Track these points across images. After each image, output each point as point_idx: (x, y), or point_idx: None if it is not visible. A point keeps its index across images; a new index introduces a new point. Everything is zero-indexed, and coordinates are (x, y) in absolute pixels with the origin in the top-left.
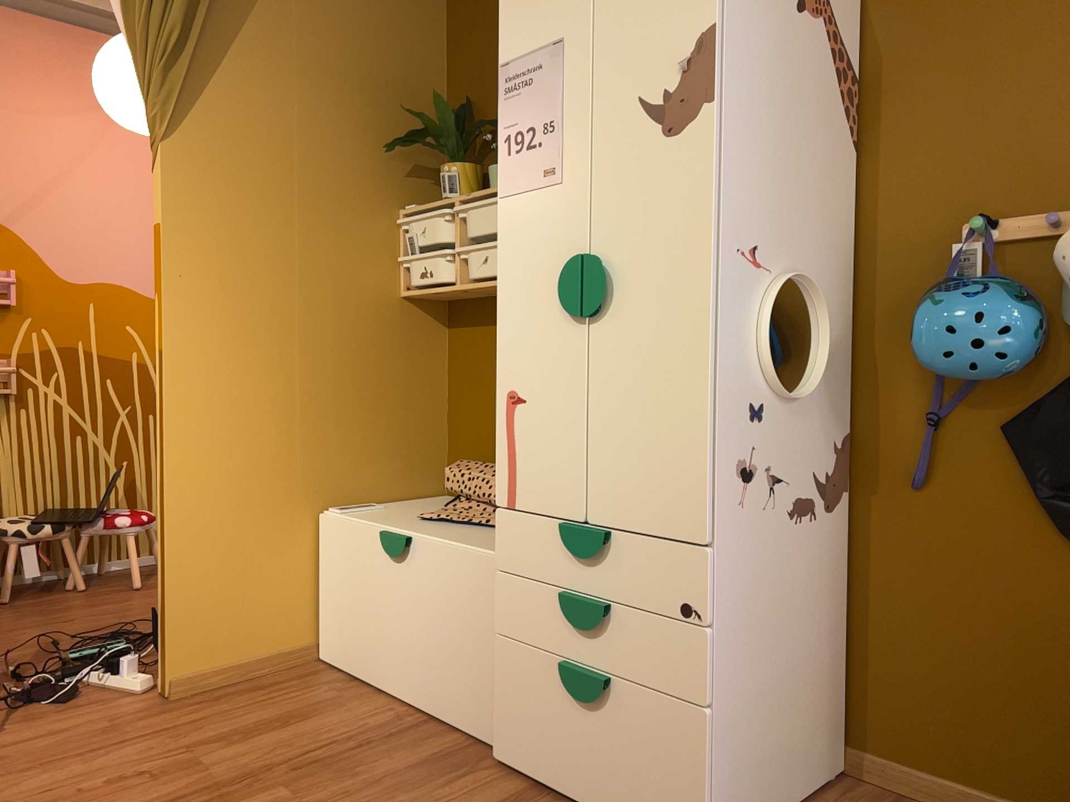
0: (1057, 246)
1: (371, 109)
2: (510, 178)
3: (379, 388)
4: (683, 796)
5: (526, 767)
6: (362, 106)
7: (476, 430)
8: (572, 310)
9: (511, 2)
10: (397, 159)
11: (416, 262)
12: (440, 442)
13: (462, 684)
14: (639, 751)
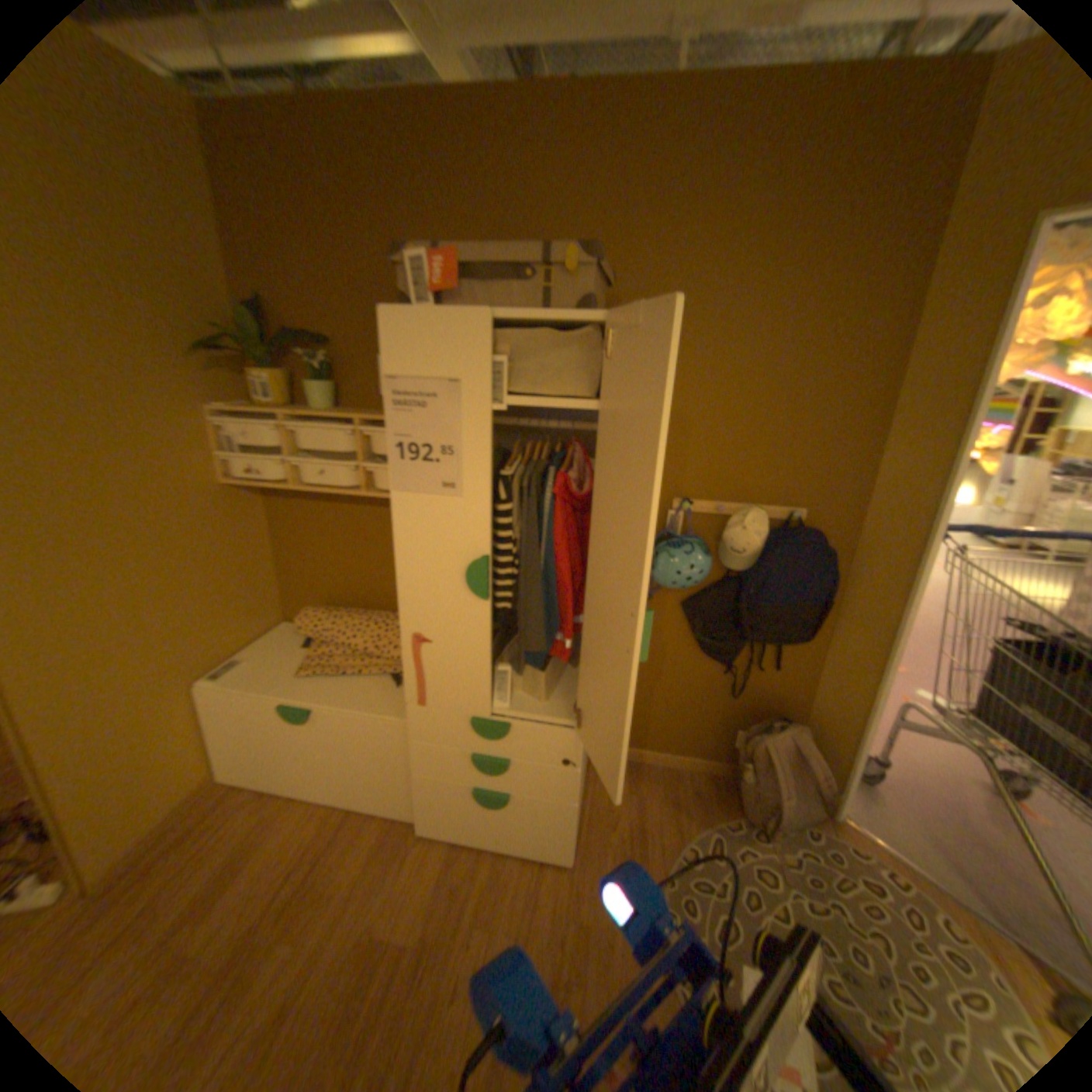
0: (726, 528)
1: (153, 307)
2: (404, 480)
3: (219, 569)
4: (559, 842)
5: (444, 838)
6: (142, 305)
7: (309, 580)
8: (475, 592)
9: (393, 321)
10: (190, 357)
11: (236, 459)
12: (273, 587)
13: (377, 794)
14: (530, 826)
